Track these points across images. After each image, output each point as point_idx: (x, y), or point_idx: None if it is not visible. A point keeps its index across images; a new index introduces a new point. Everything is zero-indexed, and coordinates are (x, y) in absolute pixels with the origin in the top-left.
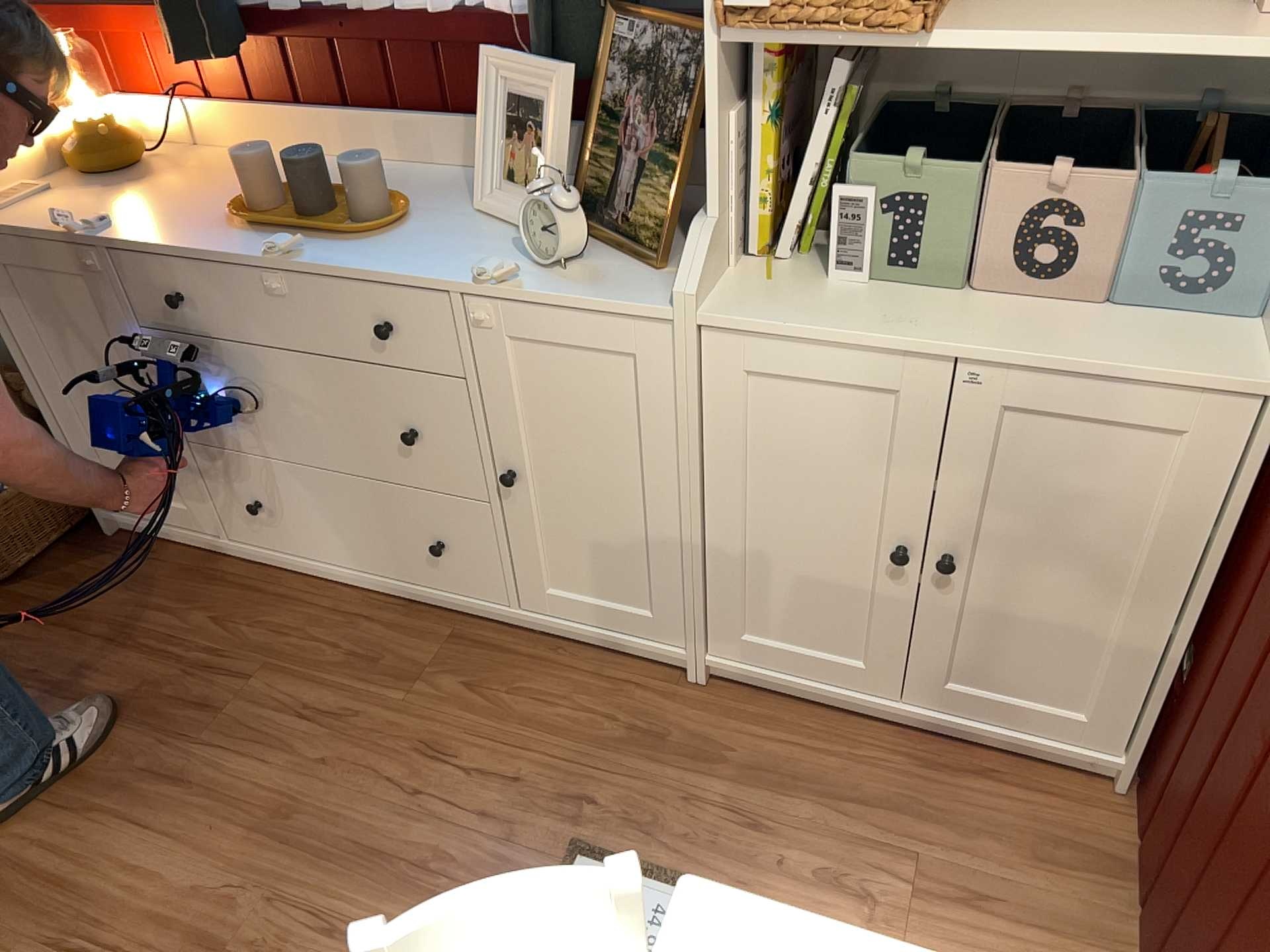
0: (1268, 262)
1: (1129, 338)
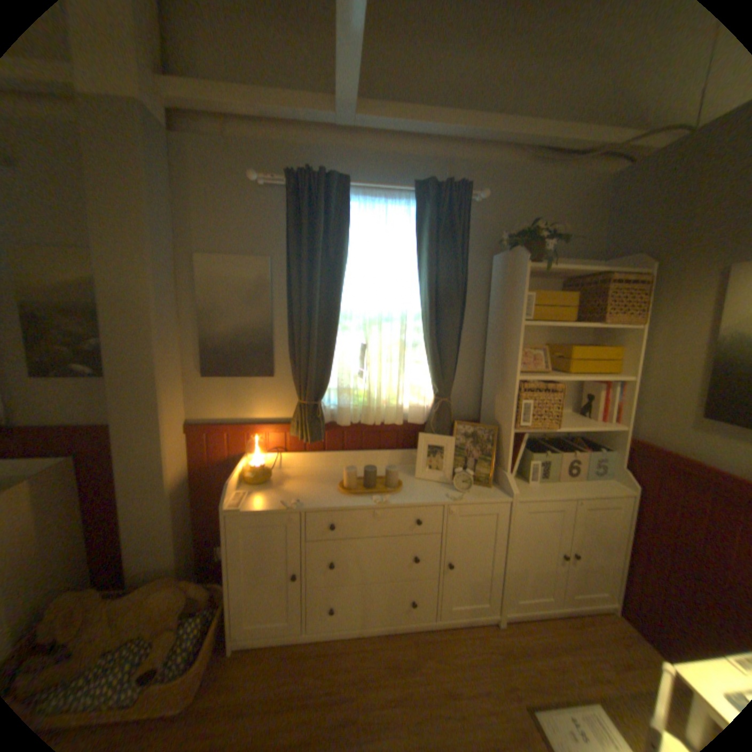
0: (617, 466)
1: (601, 487)
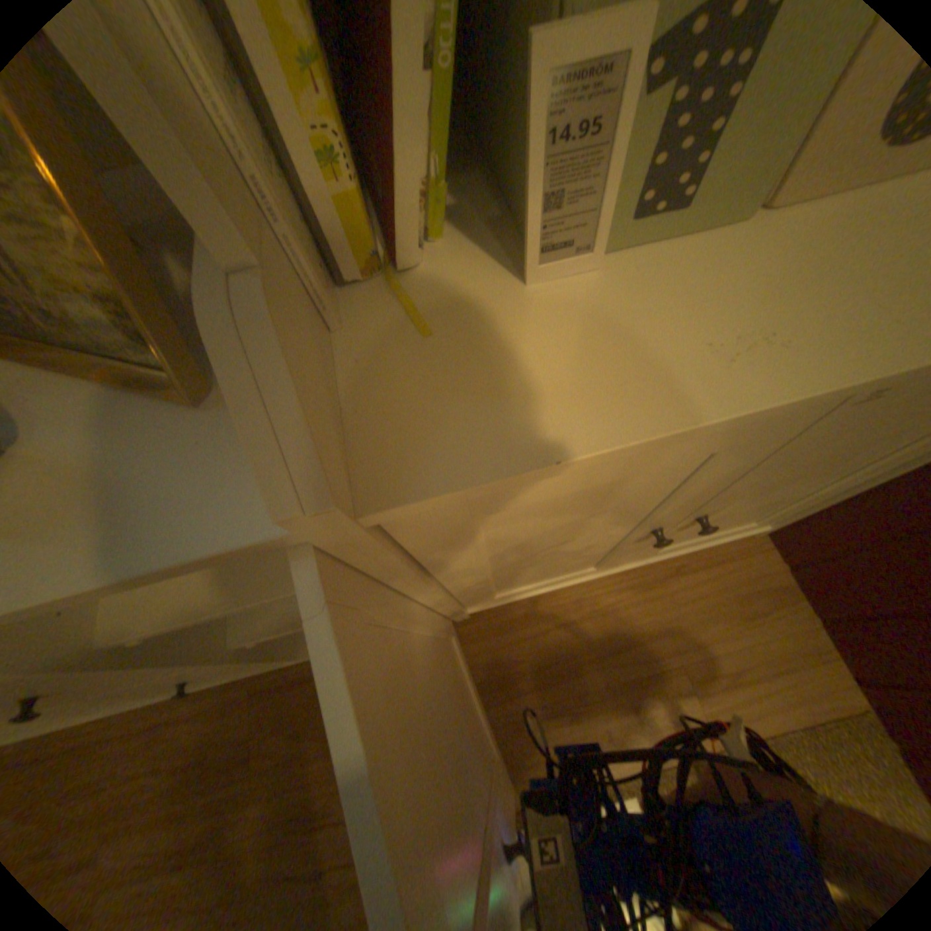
0: None
1: None
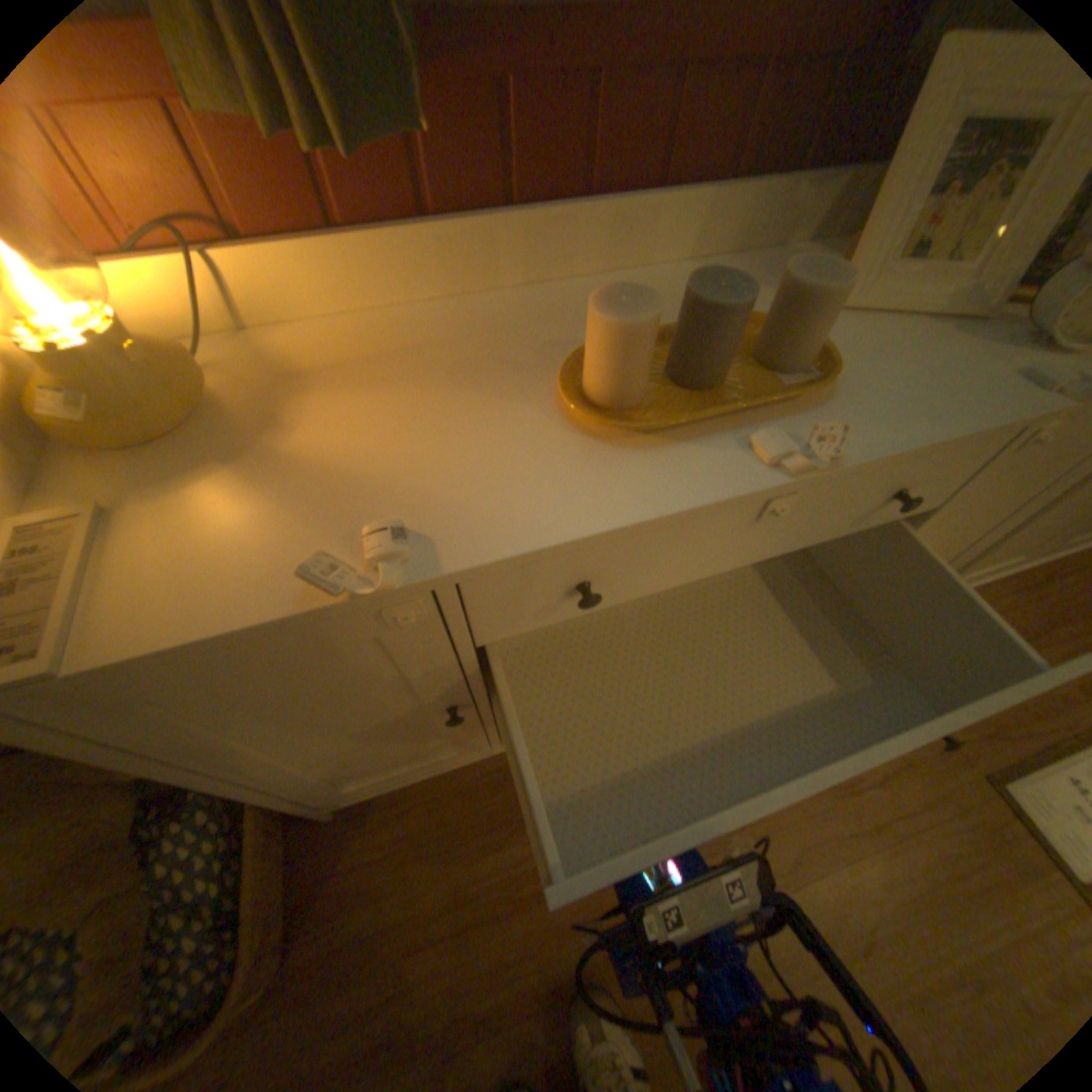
0: None
1: None
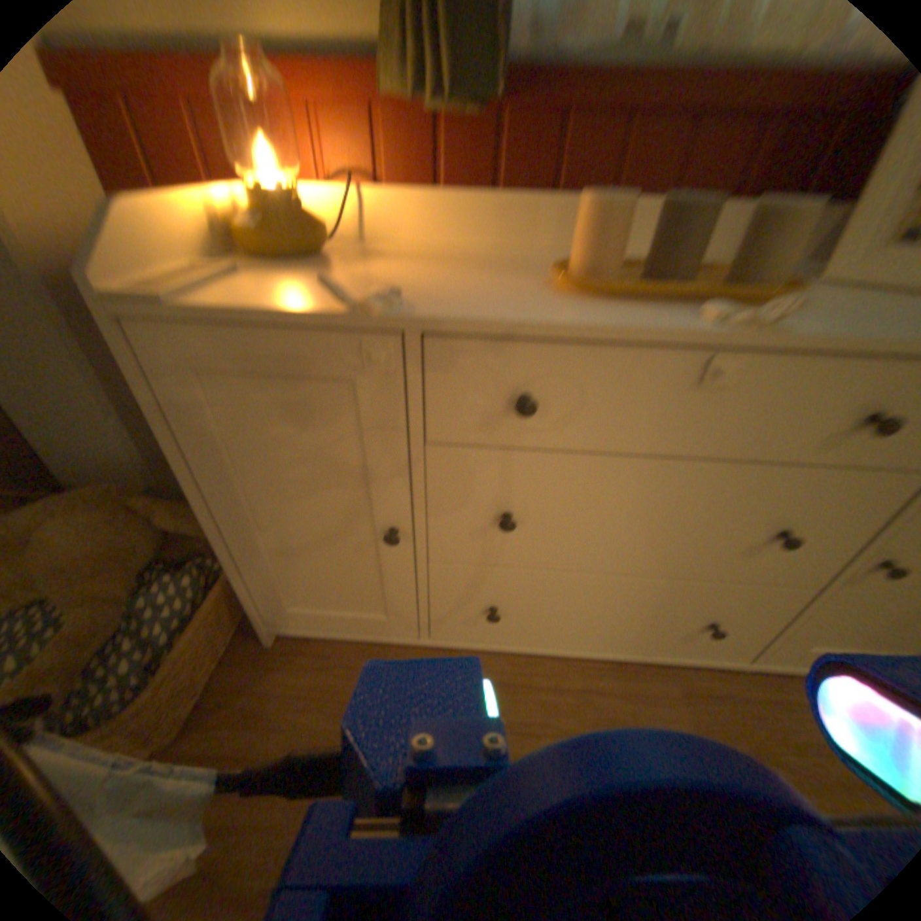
0: None
1: None
